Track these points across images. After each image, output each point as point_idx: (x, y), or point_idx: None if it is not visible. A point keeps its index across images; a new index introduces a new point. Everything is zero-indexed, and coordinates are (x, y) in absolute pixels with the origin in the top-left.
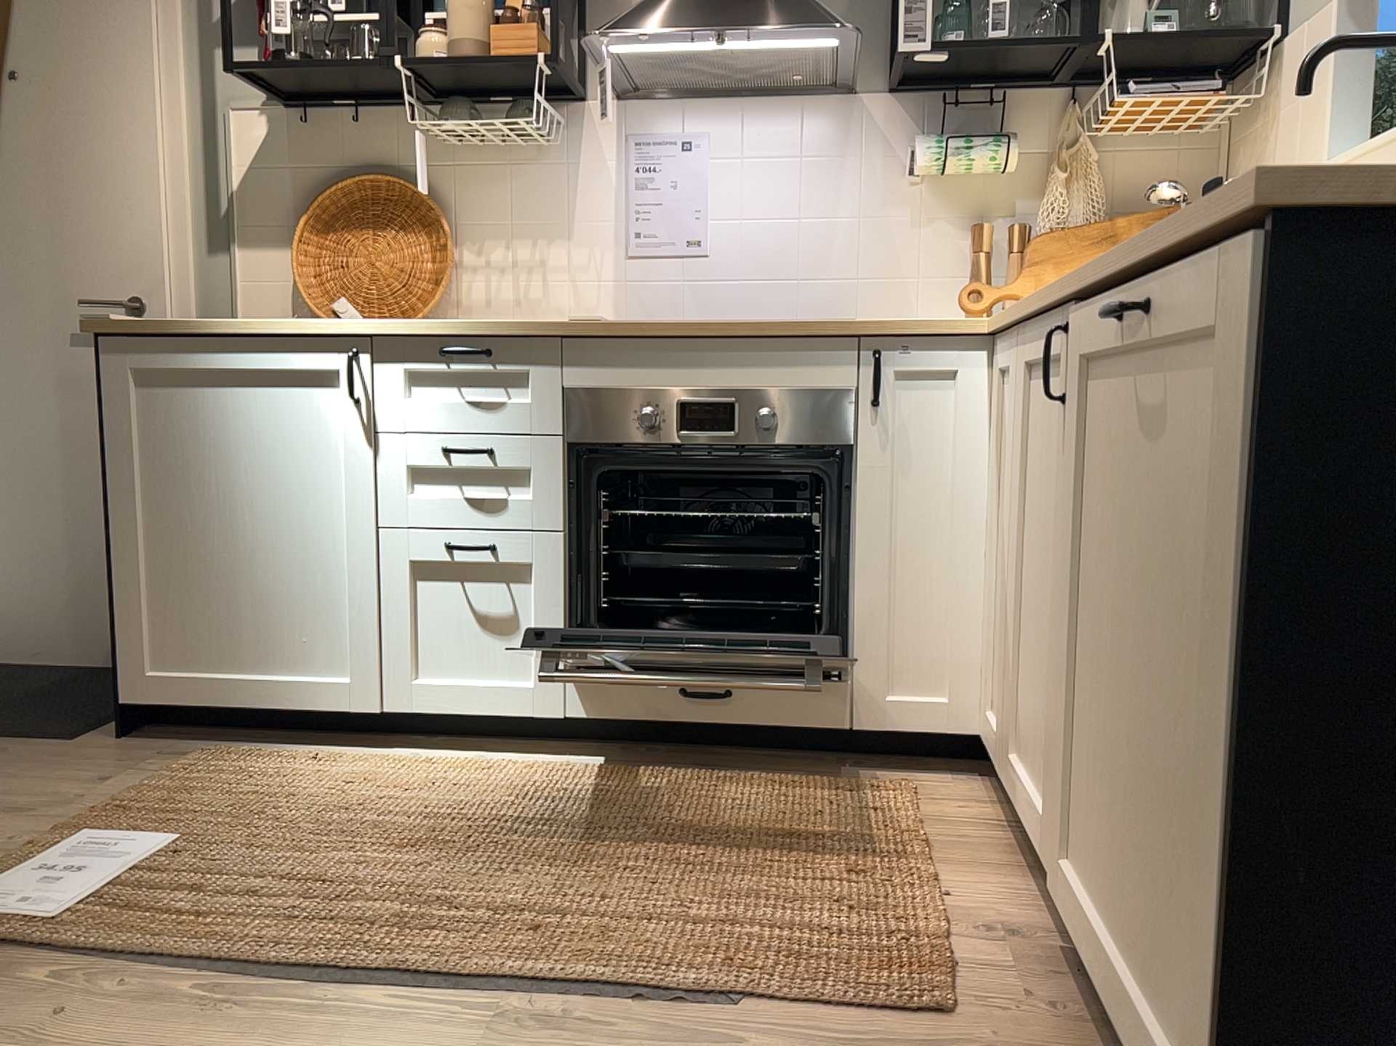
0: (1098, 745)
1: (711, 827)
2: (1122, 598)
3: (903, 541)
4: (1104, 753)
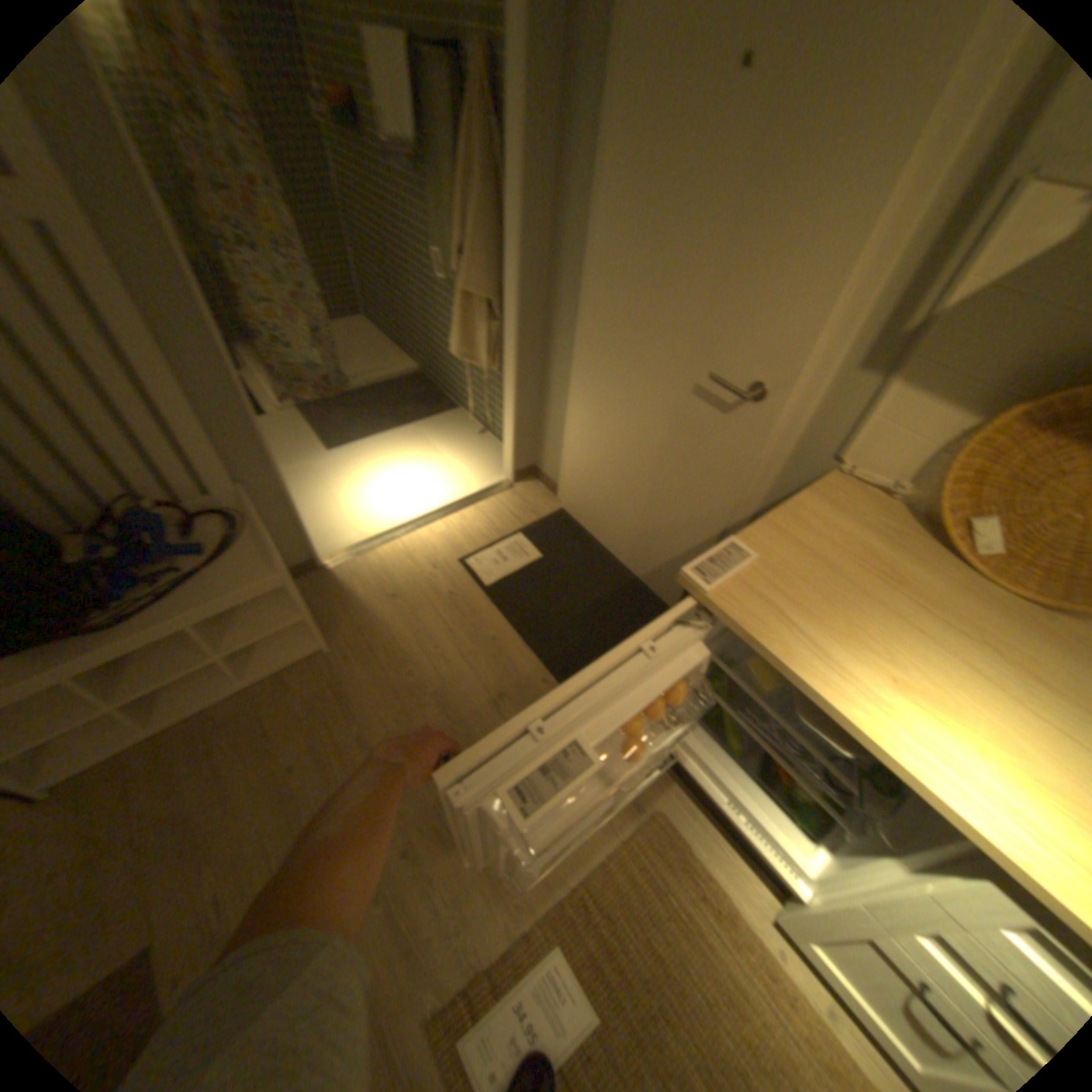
0: None
1: None
2: None
3: None
4: None
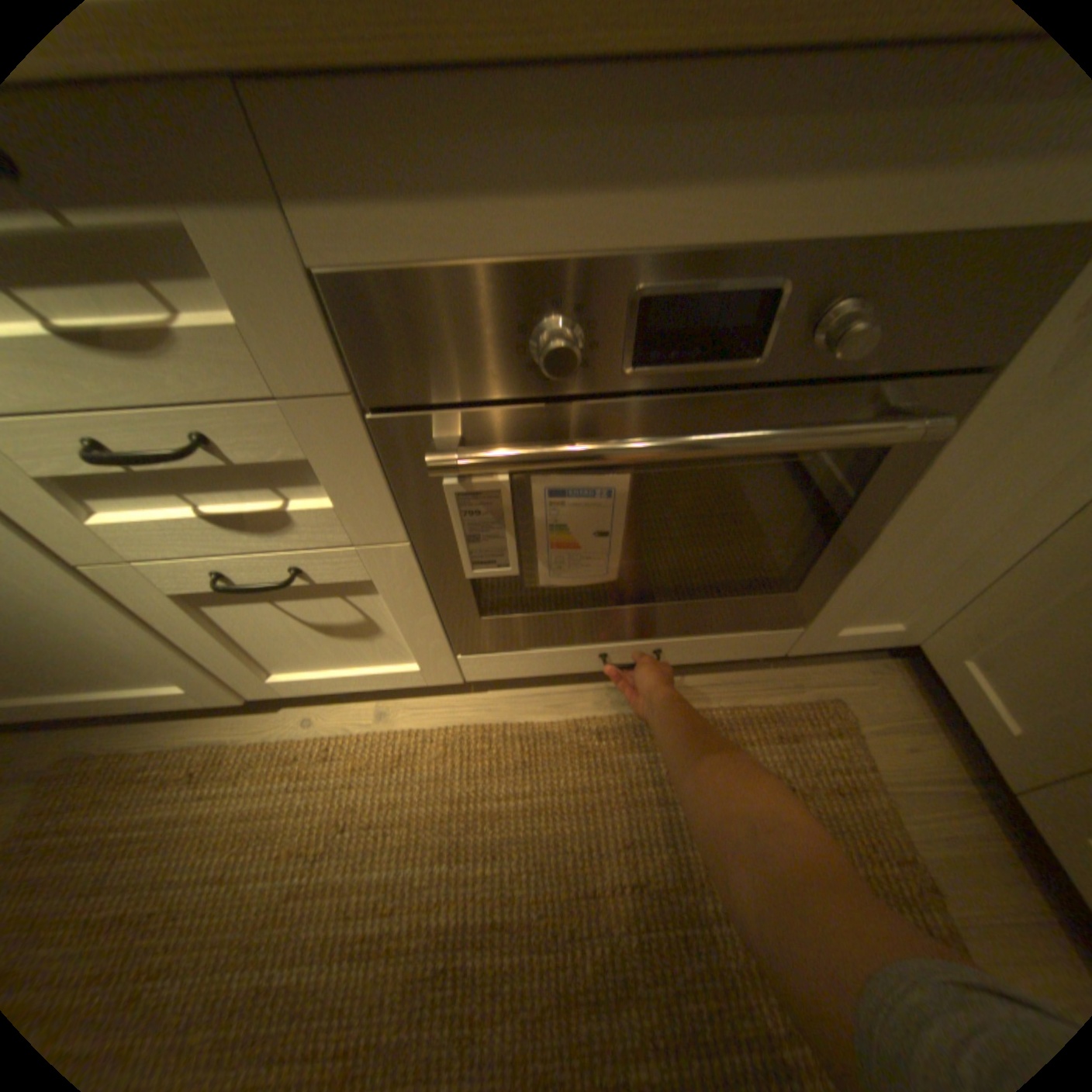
0: None
1: (681, 879)
2: None
3: (963, 493)
4: None
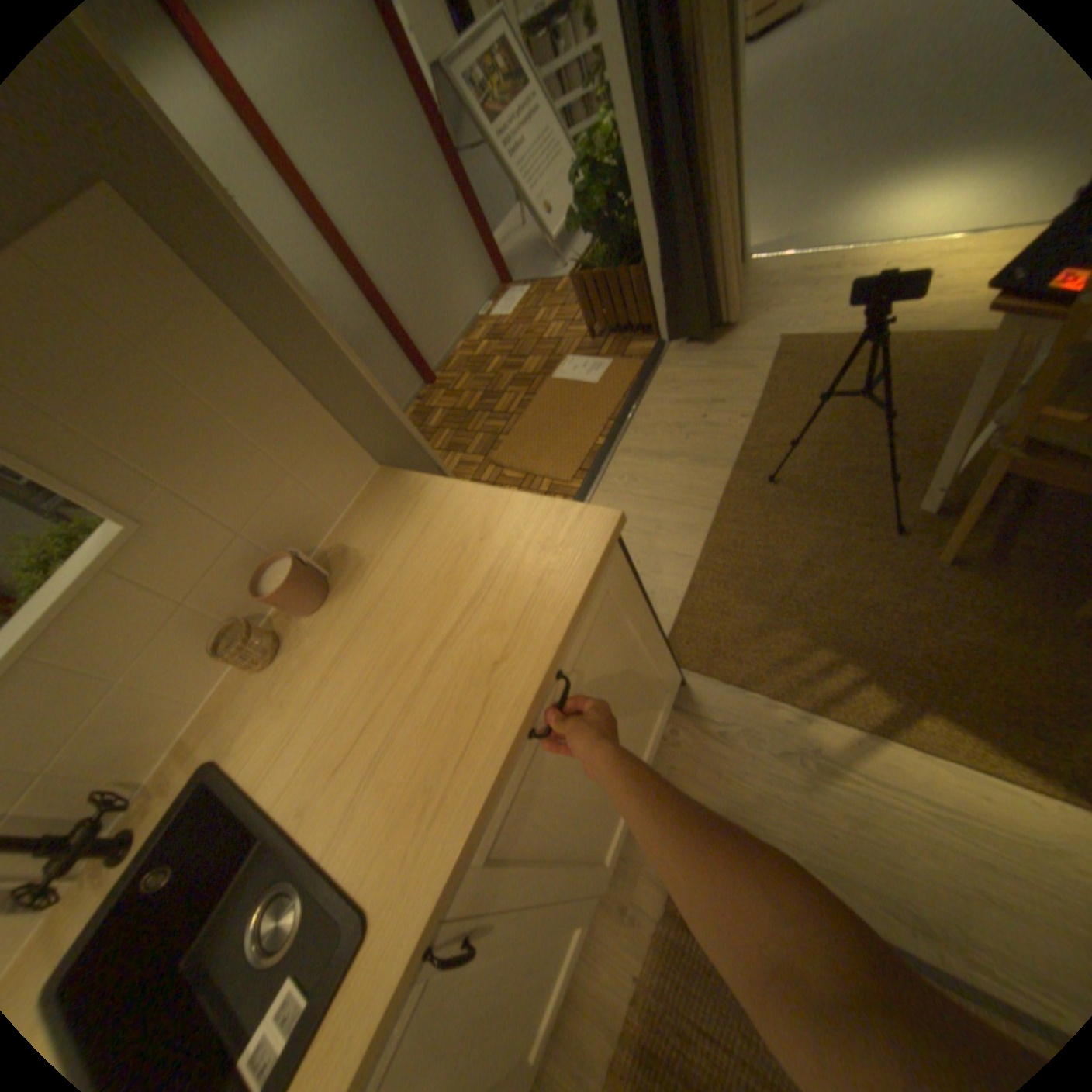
0: (590, 842)
1: None
2: (575, 800)
3: None
4: (594, 829)
